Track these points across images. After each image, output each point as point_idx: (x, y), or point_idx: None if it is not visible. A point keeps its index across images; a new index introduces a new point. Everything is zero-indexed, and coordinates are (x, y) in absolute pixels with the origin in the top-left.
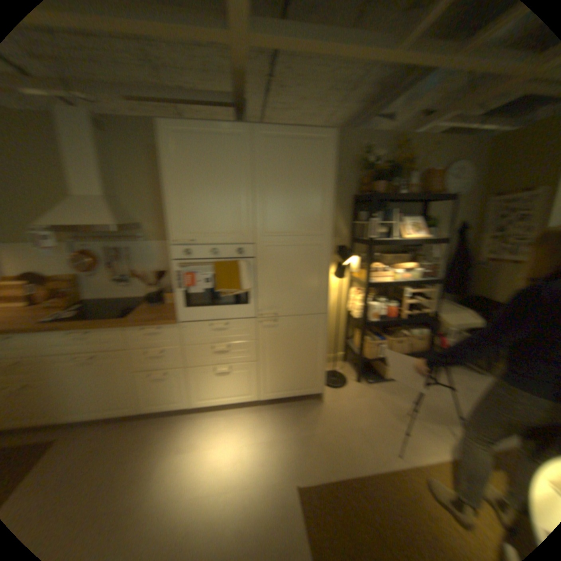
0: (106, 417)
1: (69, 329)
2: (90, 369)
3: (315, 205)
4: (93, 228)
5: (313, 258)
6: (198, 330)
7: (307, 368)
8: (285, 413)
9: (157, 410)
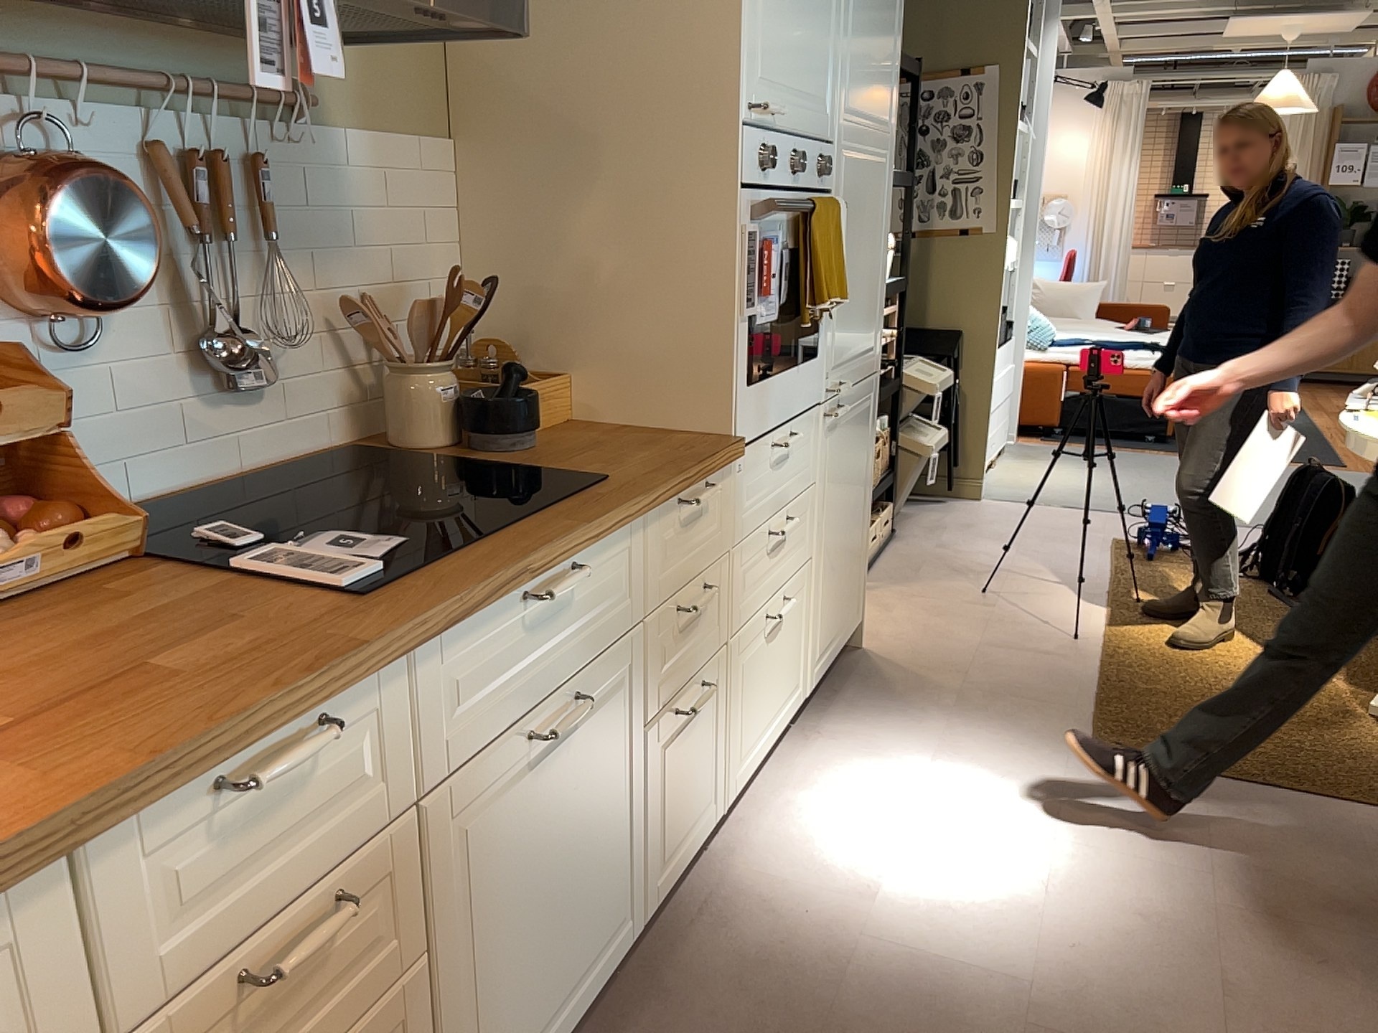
0: (588, 989)
1: (560, 548)
2: (571, 756)
3: (892, 43)
4: (135, 7)
5: (882, 201)
6: (759, 470)
7: (857, 548)
8: (857, 699)
9: (683, 855)
